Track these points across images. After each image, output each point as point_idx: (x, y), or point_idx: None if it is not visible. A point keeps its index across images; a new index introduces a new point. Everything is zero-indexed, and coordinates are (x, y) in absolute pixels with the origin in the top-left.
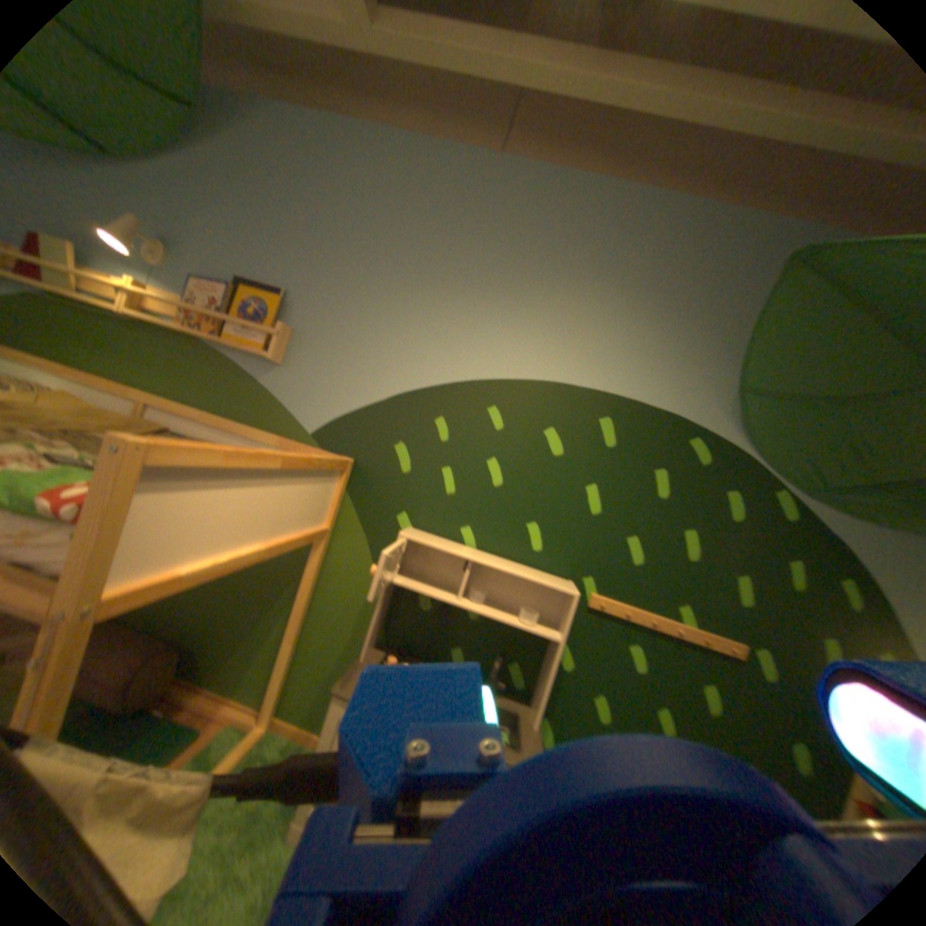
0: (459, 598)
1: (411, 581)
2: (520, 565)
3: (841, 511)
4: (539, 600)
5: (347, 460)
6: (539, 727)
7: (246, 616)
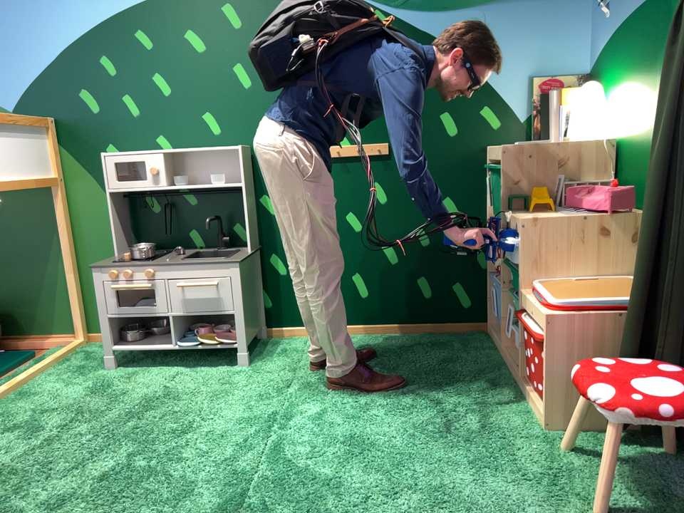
0: (162, 184)
1: (124, 186)
2: (206, 148)
3: (423, 12)
4: (232, 170)
5: (46, 119)
6: (252, 251)
7: (34, 272)
